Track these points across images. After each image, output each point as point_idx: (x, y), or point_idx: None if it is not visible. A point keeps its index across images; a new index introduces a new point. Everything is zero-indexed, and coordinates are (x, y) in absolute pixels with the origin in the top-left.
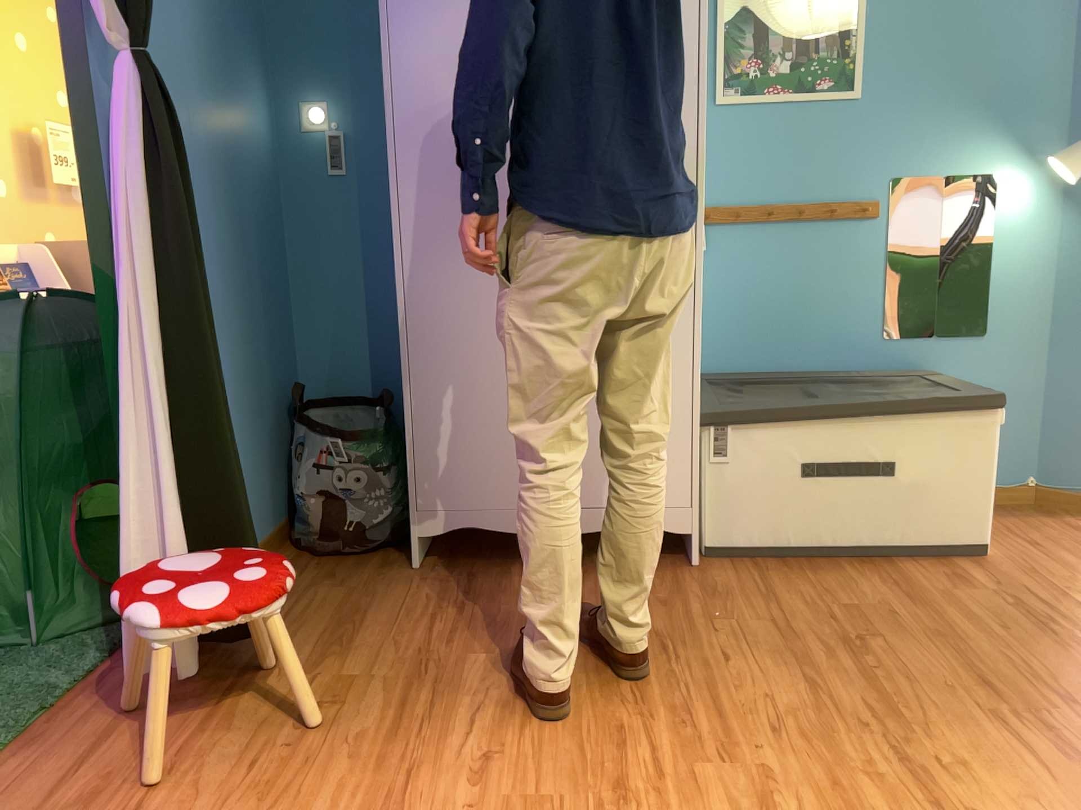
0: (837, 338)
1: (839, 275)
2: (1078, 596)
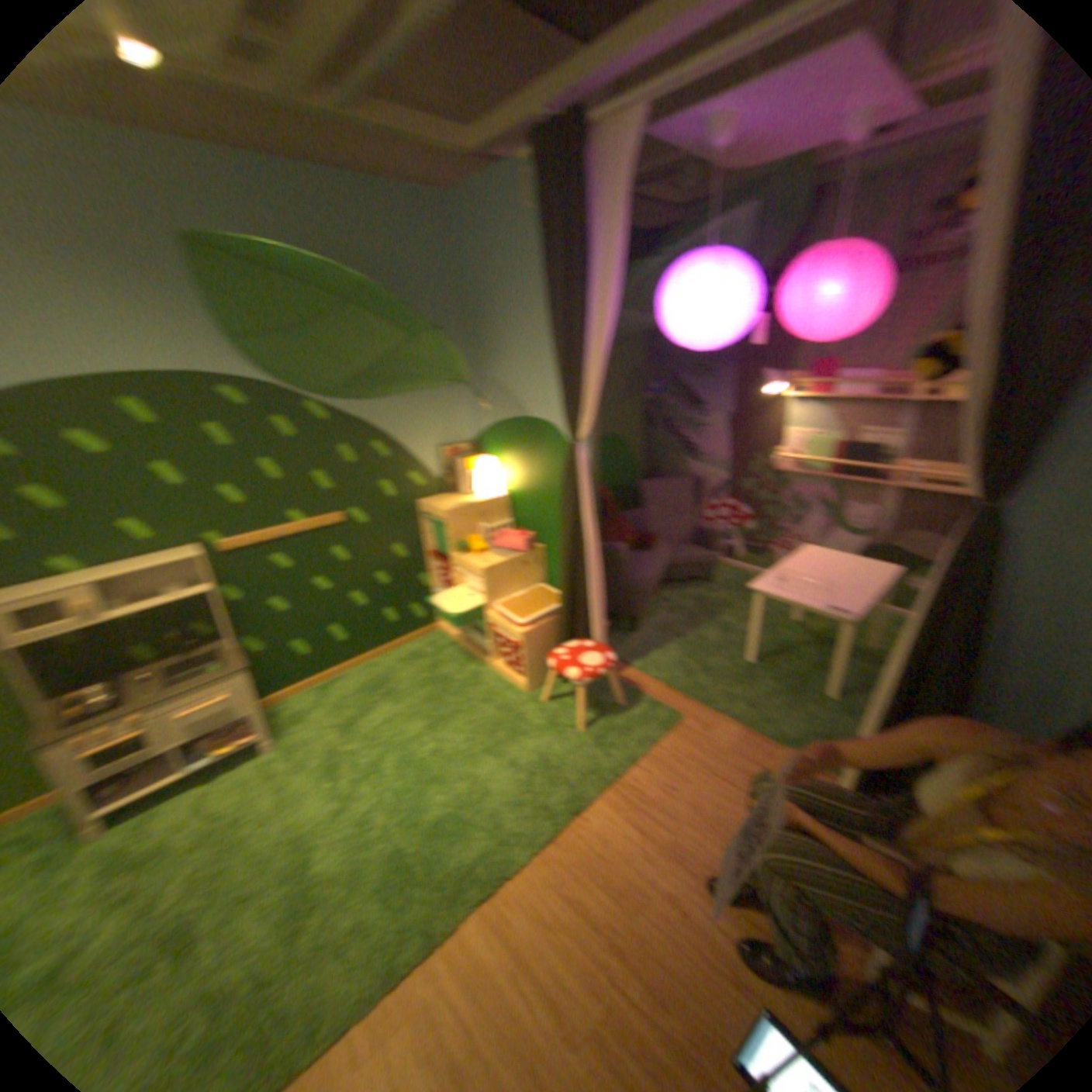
0: None
1: None
2: None
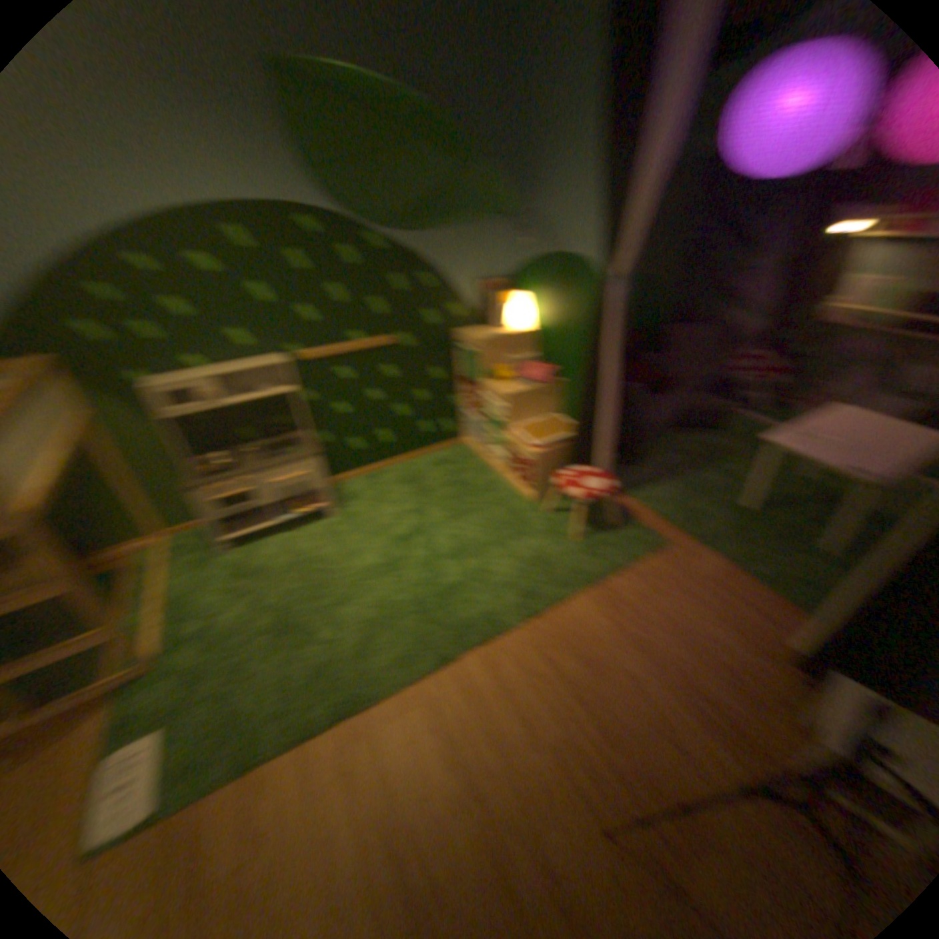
0: None
1: None
2: None
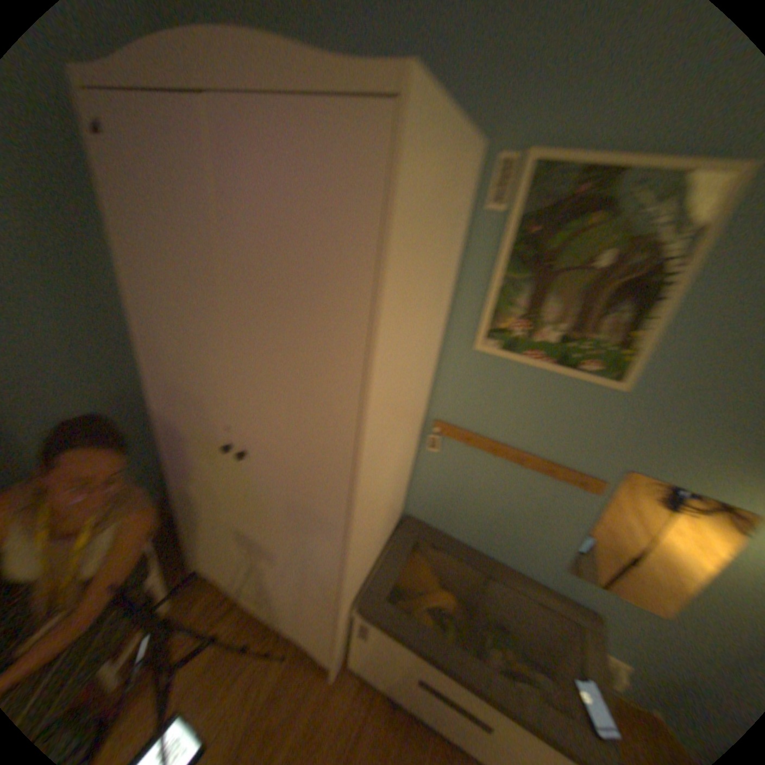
0: (525, 552)
1: (544, 516)
2: None
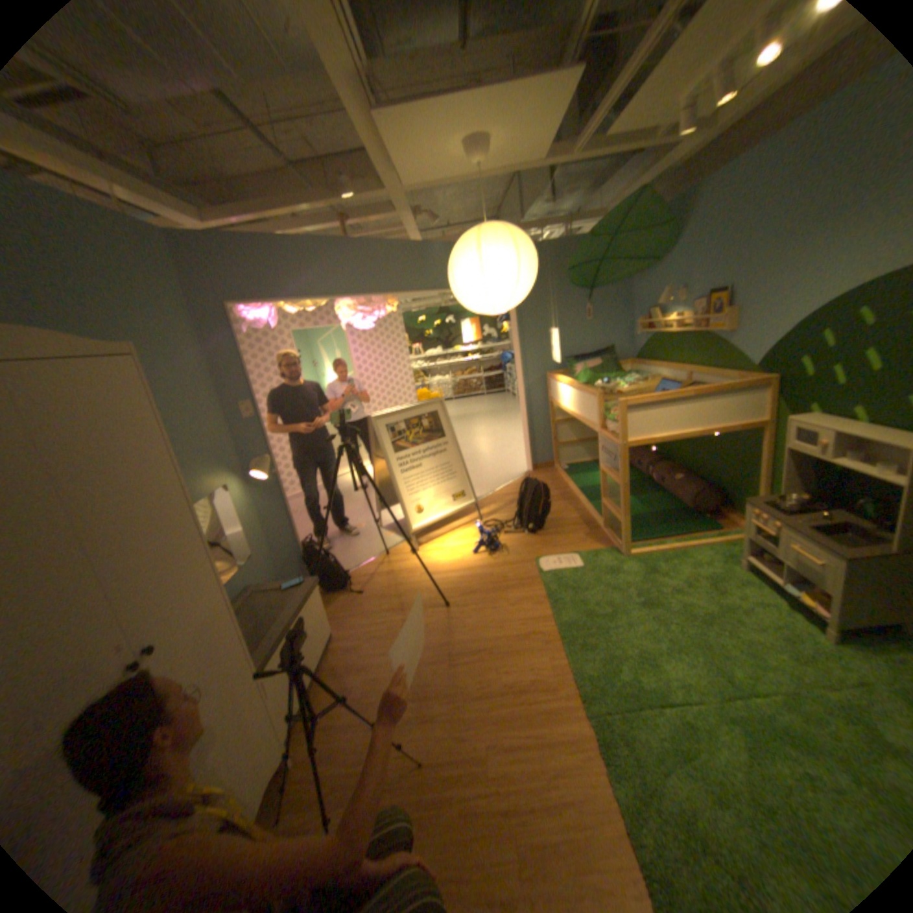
0: None
1: None
2: (374, 621)
